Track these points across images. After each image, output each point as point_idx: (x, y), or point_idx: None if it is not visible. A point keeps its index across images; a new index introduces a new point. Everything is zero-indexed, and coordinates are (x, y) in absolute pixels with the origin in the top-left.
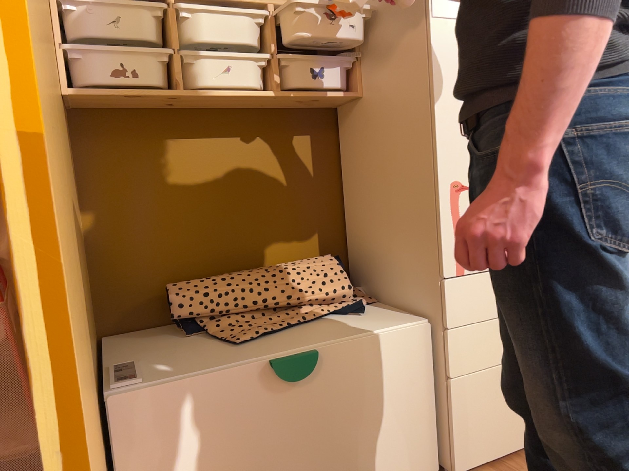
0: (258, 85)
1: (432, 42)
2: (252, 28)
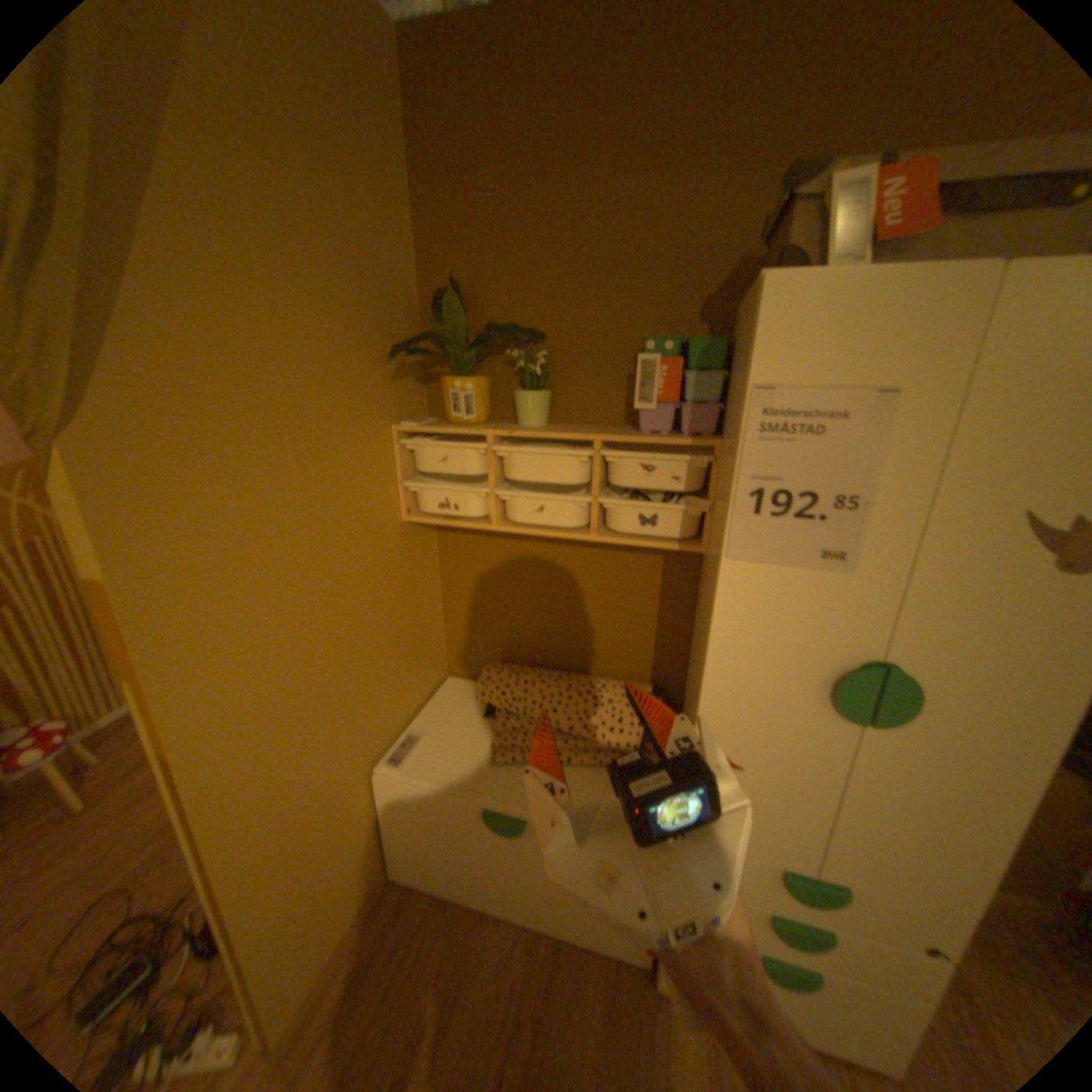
0: (573, 525)
1: (720, 587)
2: (573, 465)
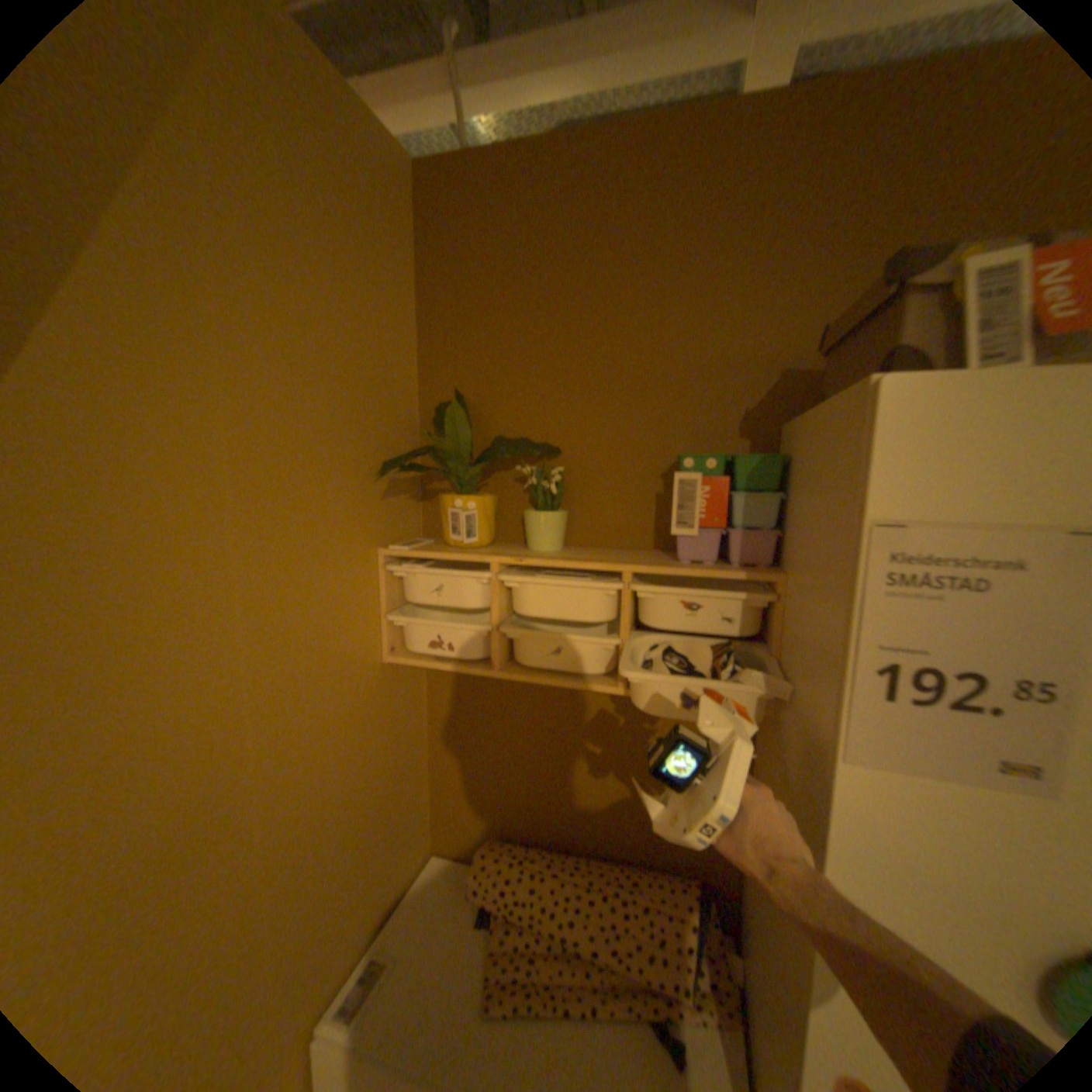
0: (597, 673)
1: (838, 804)
2: (597, 600)
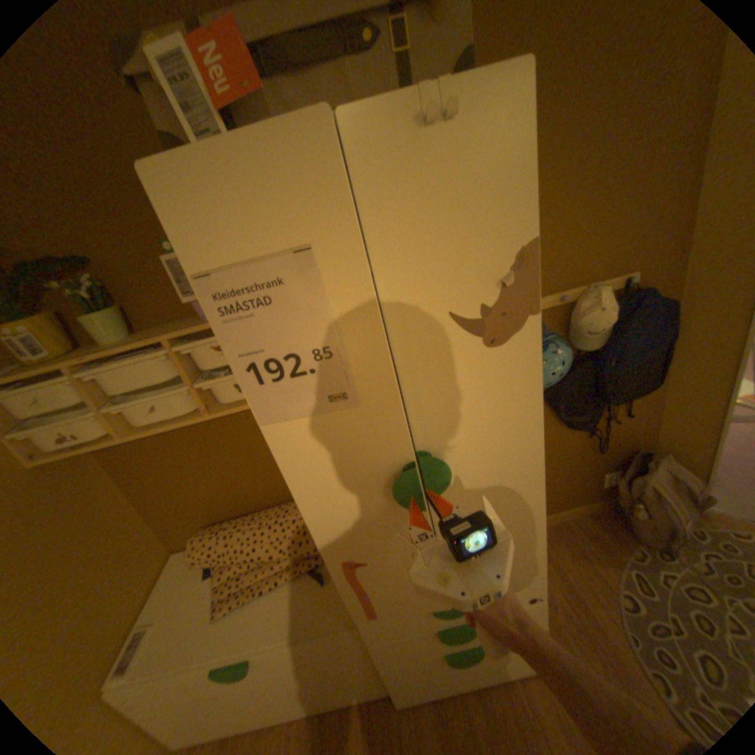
0: (186, 414)
1: (273, 448)
2: (157, 368)
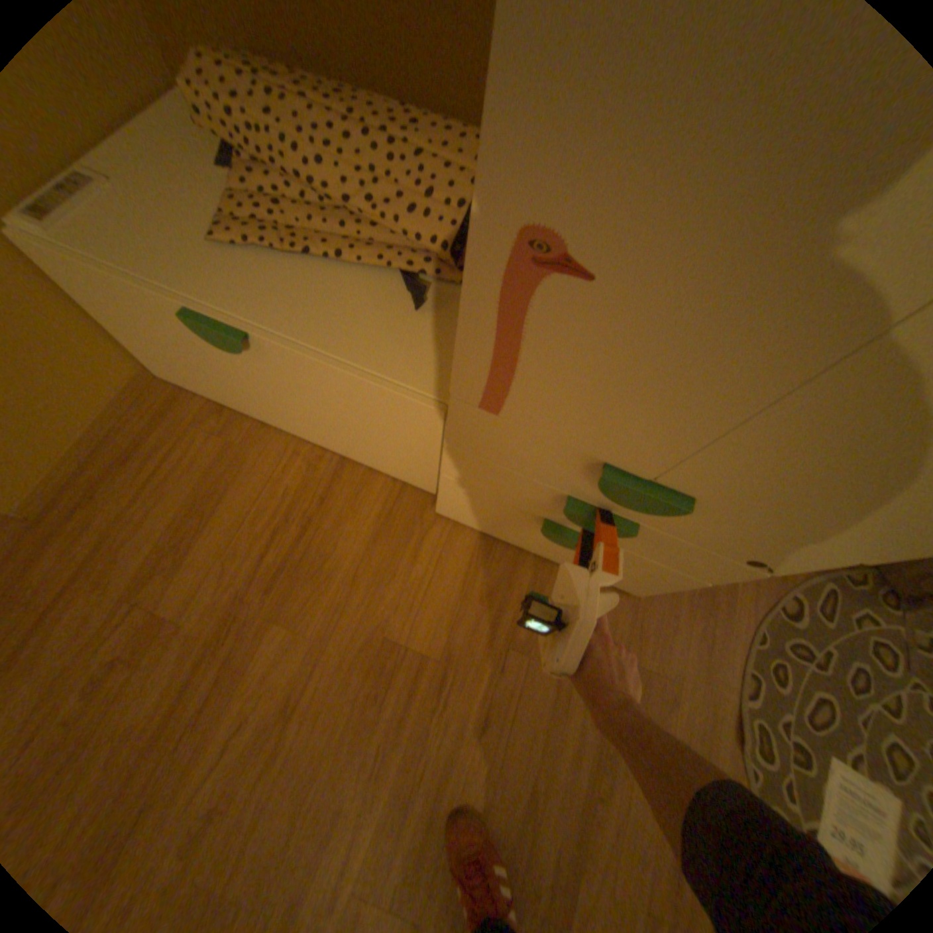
0: None
1: None
2: None
